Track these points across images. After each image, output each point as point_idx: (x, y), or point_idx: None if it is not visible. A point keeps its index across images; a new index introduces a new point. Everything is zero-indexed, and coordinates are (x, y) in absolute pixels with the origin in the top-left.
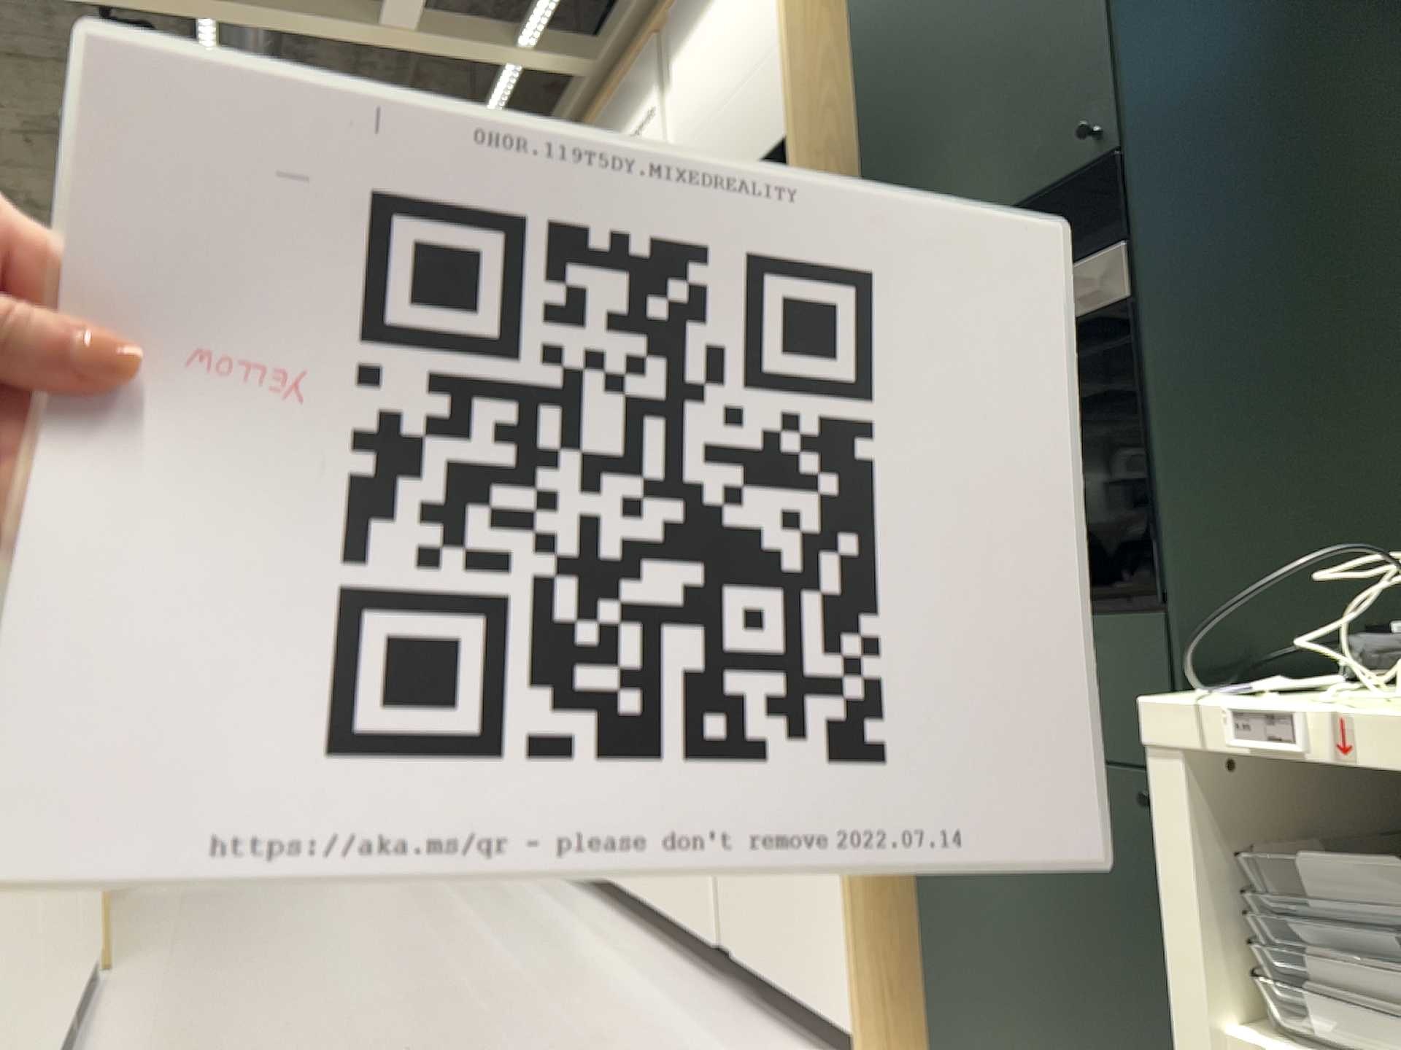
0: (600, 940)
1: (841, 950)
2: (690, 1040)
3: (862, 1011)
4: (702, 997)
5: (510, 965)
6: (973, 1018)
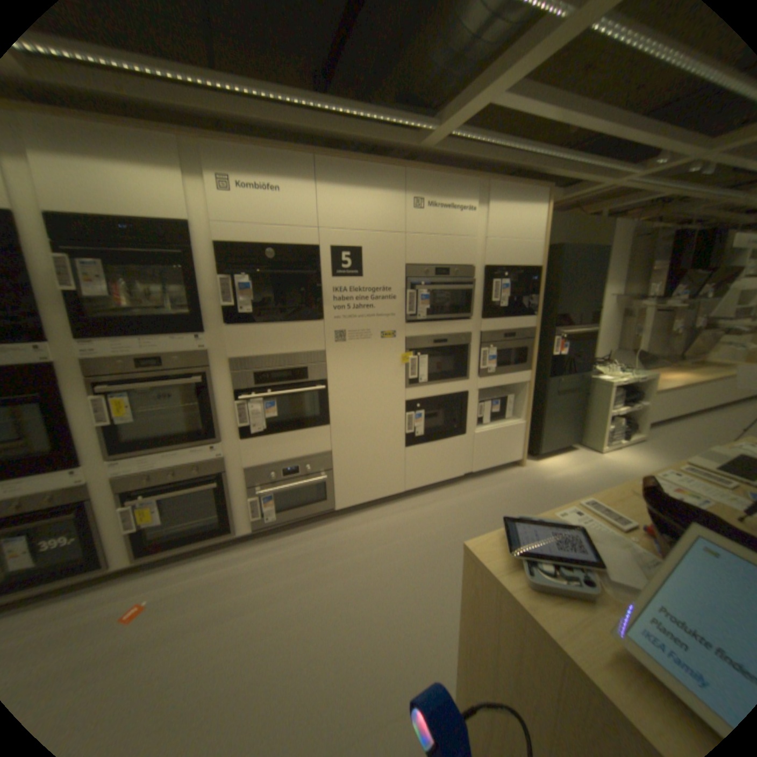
0: (413, 509)
1: (517, 446)
2: (498, 488)
3: (520, 454)
4: (469, 487)
5: (439, 529)
6: (548, 438)
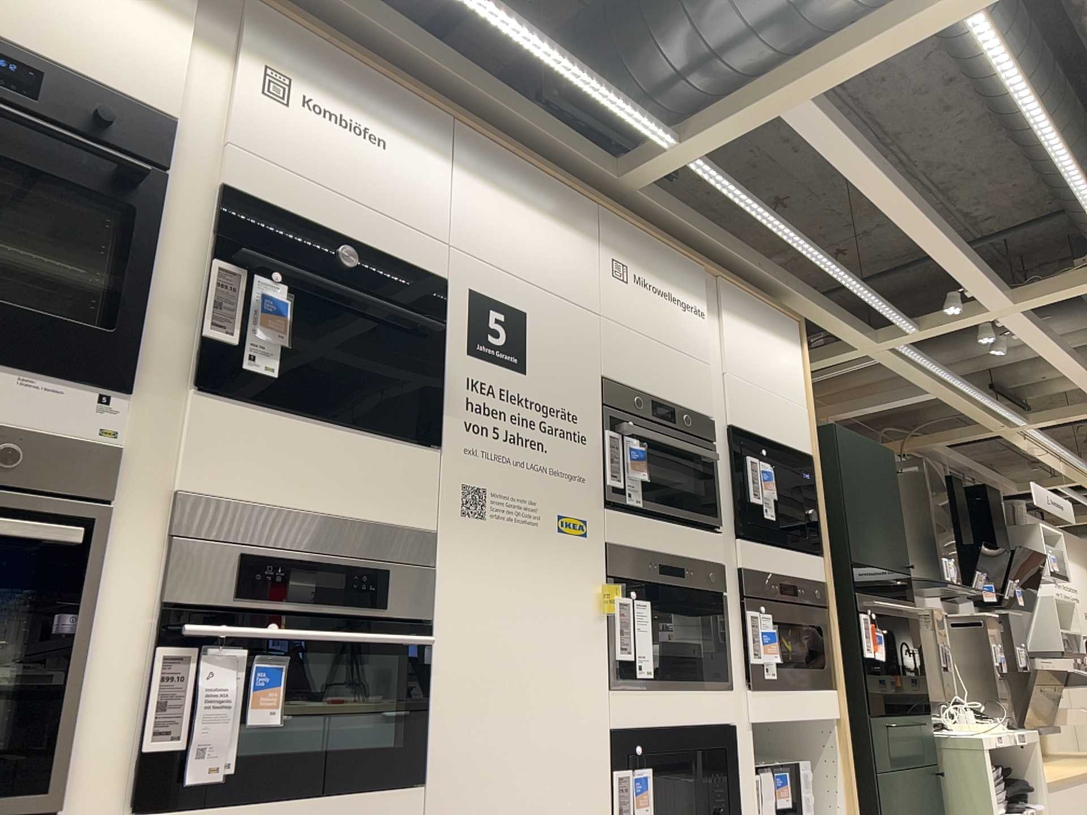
0: None
1: None
2: None
3: None
4: None
5: None
6: None
